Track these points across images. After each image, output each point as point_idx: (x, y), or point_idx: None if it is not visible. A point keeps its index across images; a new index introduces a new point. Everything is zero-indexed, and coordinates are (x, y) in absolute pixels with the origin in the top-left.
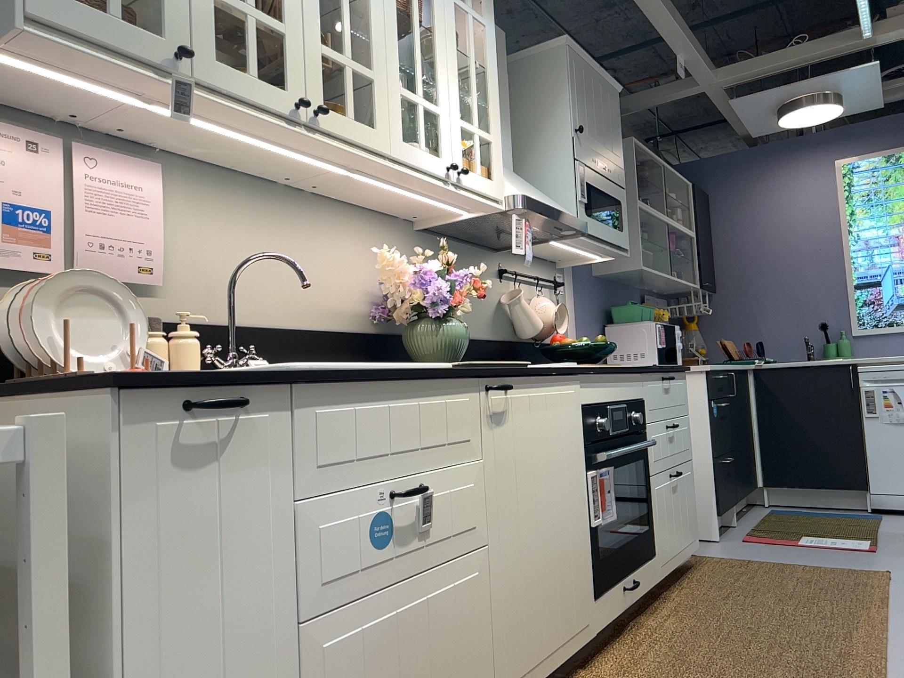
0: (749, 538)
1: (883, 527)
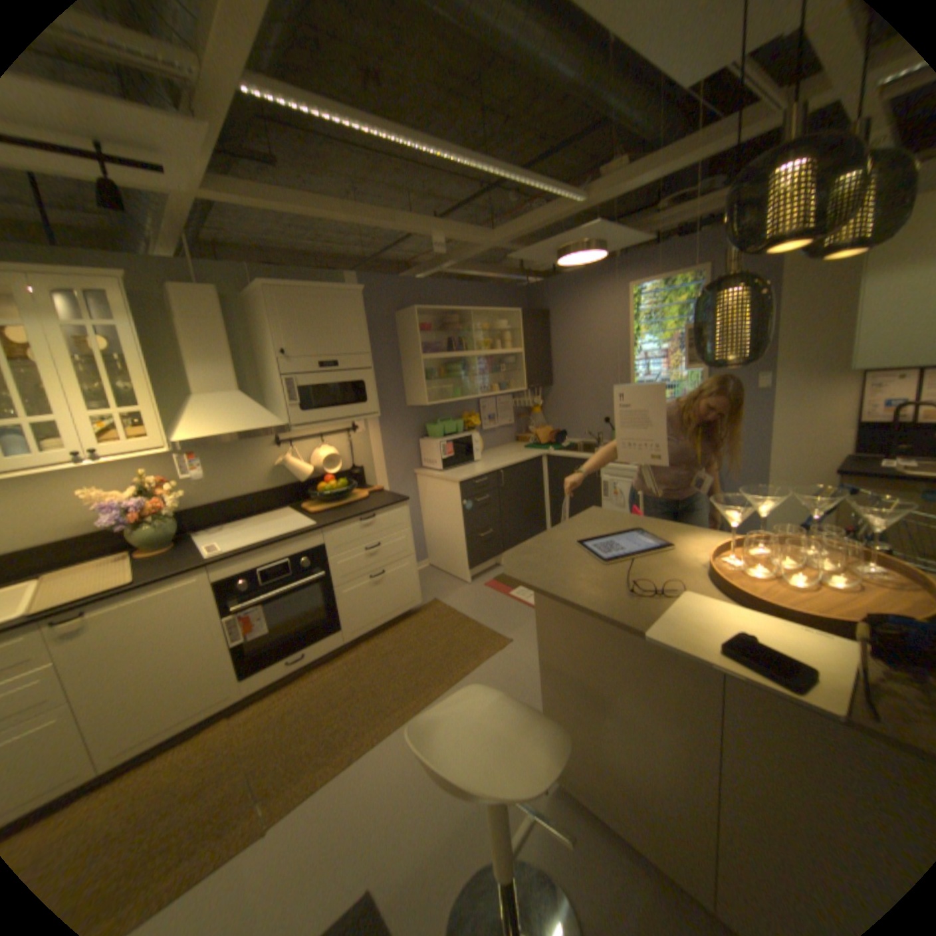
0: (489, 584)
1: None
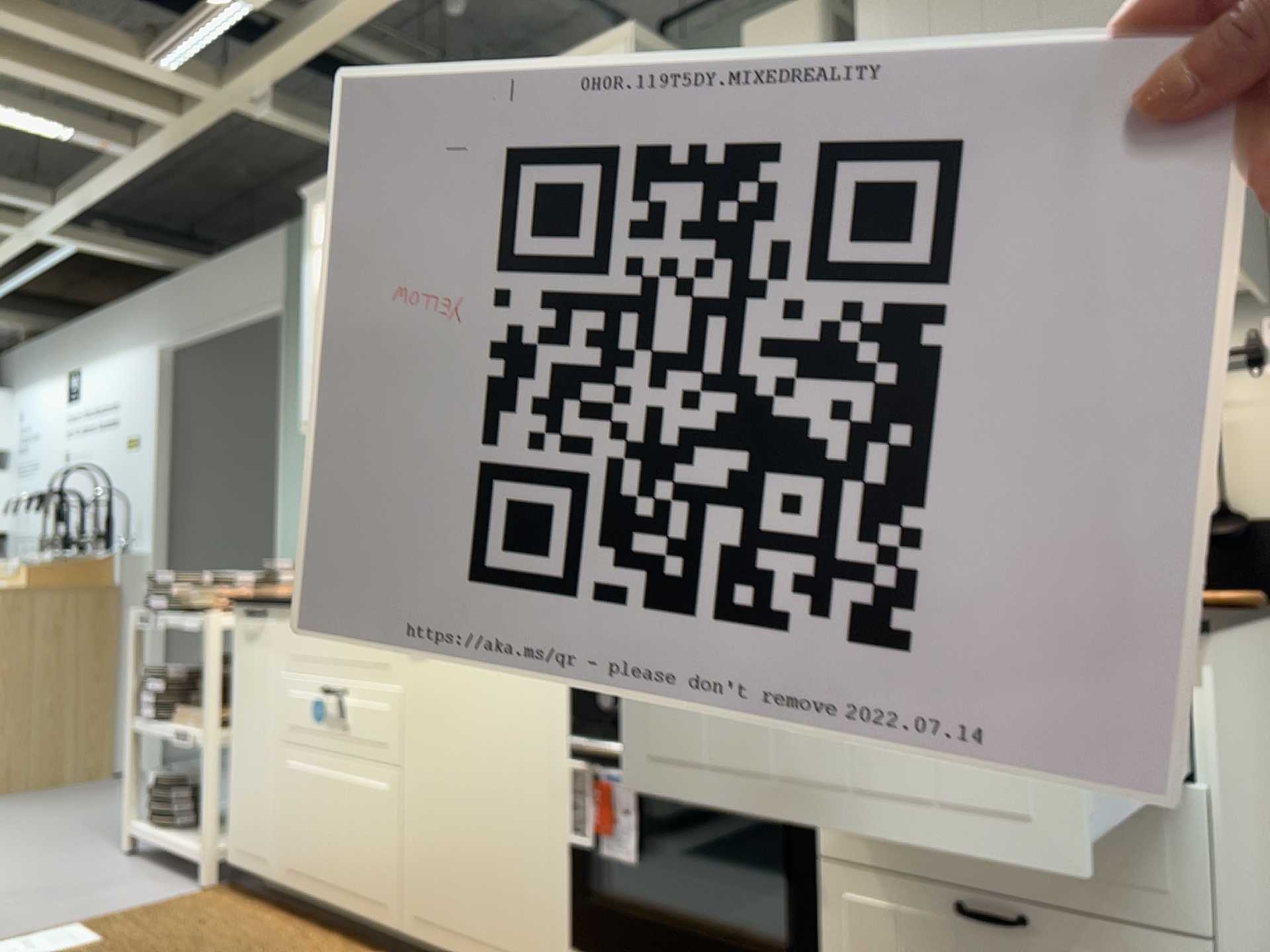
0: None
1: None
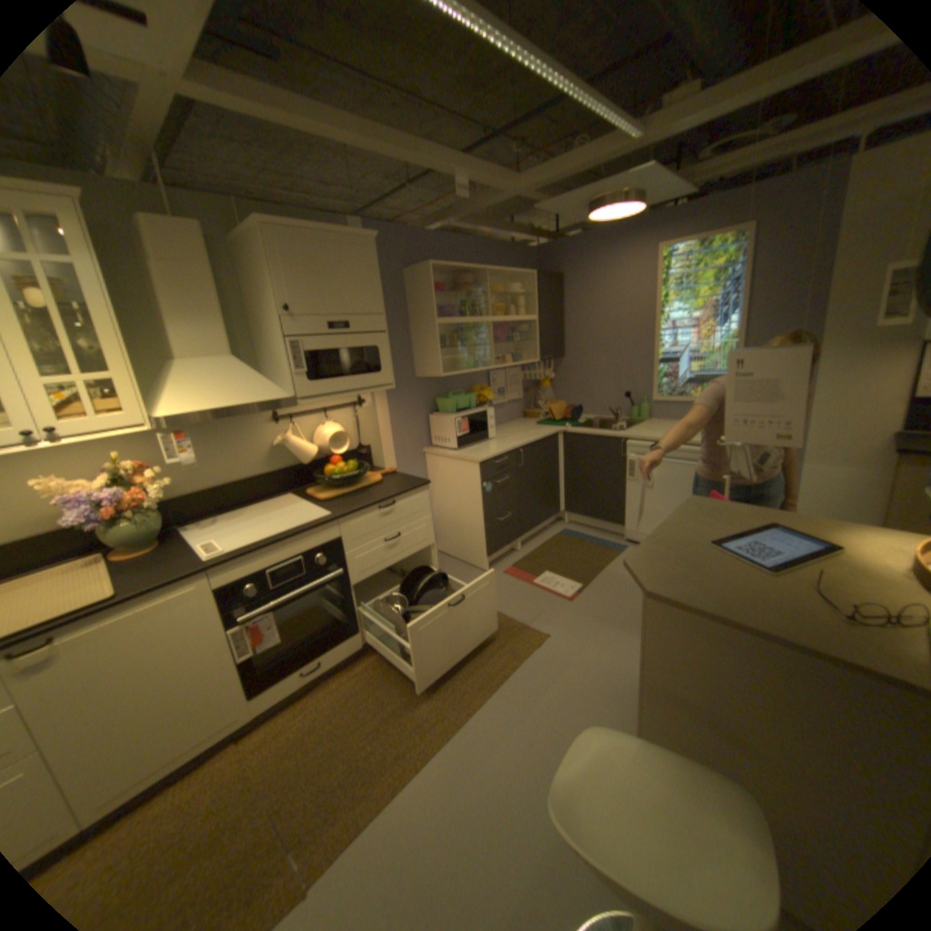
0: (508, 571)
1: (609, 567)
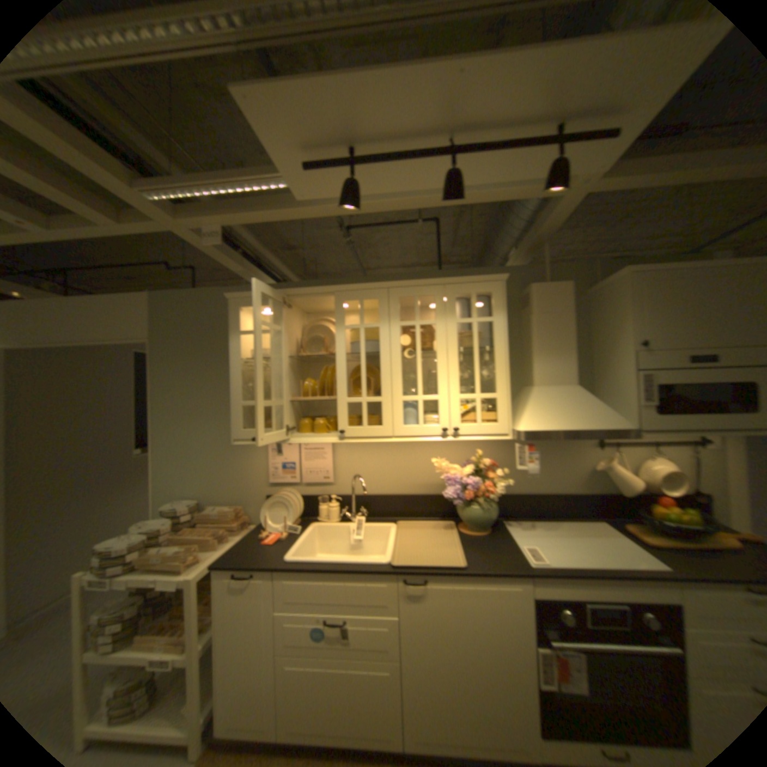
0: None
1: None
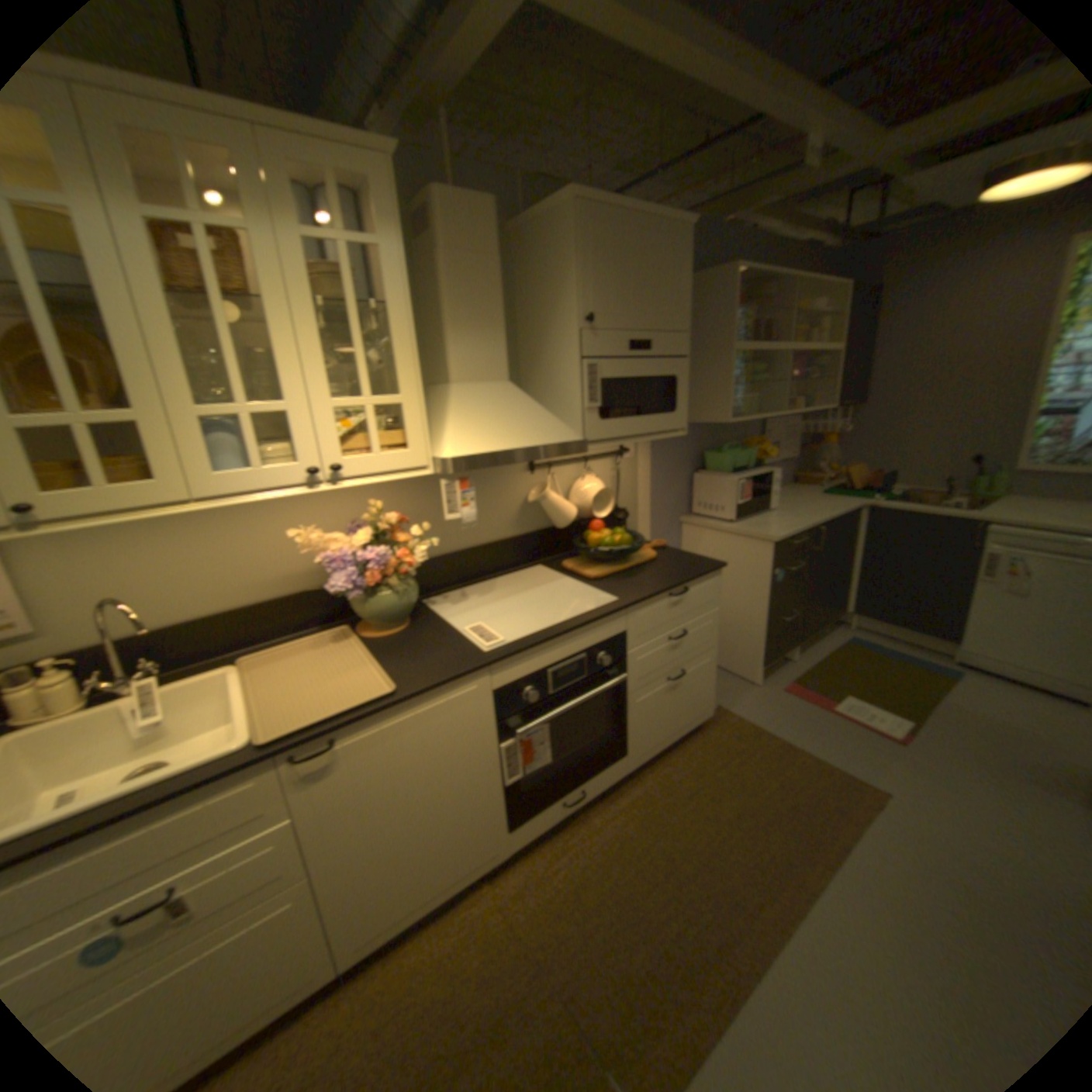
0: (793, 690)
1: (948, 702)
